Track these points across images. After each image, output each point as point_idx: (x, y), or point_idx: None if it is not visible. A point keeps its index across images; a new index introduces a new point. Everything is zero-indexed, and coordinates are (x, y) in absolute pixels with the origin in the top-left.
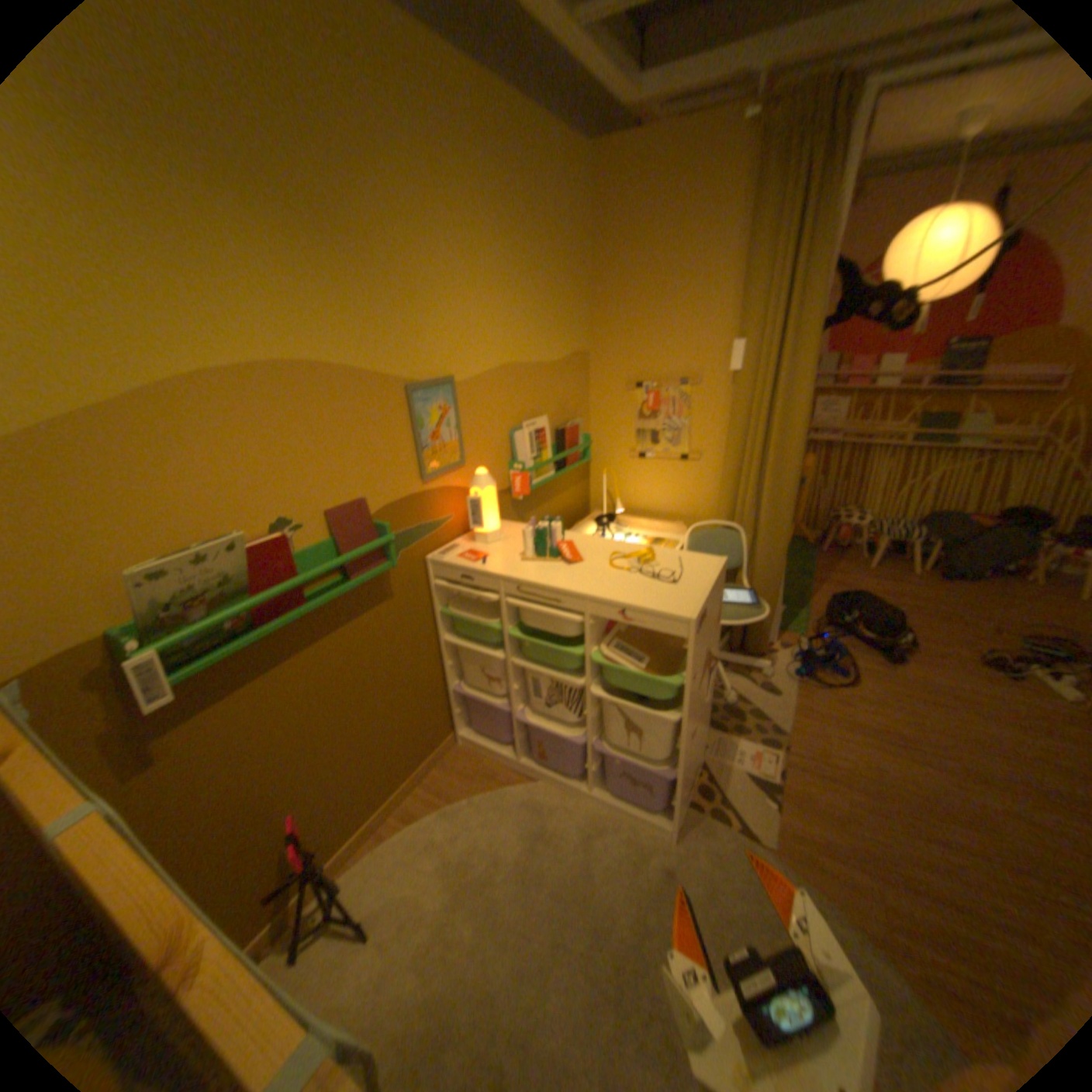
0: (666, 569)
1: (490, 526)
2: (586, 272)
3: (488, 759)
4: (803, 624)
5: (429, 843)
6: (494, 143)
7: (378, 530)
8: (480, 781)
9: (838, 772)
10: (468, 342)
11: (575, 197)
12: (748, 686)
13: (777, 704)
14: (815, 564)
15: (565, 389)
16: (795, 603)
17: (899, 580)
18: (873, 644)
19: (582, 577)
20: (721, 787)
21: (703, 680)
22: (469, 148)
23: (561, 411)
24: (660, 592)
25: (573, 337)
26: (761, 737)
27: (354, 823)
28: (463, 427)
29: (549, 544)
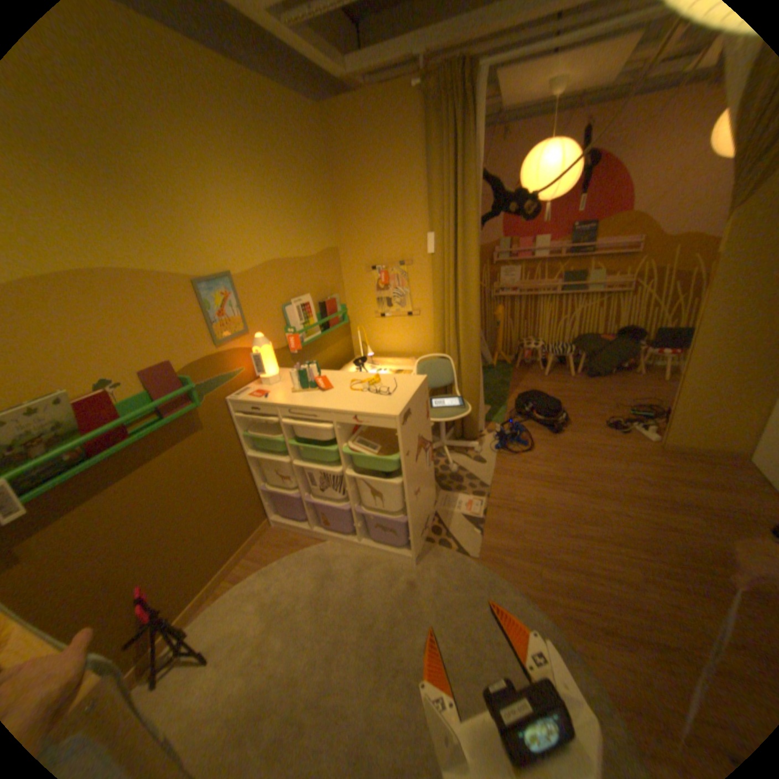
0: (386, 387)
1: (270, 372)
2: (326, 193)
3: (291, 533)
4: (500, 416)
5: (250, 594)
6: (239, 108)
7: (181, 382)
8: (286, 548)
9: (518, 505)
10: (238, 247)
11: (310, 142)
12: (464, 460)
13: (482, 469)
14: (510, 377)
15: (322, 275)
16: (496, 403)
17: (561, 381)
18: (543, 423)
19: (330, 399)
20: (445, 526)
21: (417, 456)
22: (218, 113)
23: (321, 290)
24: (379, 401)
25: (323, 238)
26: (471, 491)
27: (193, 590)
28: (242, 306)
29: (310, 380)
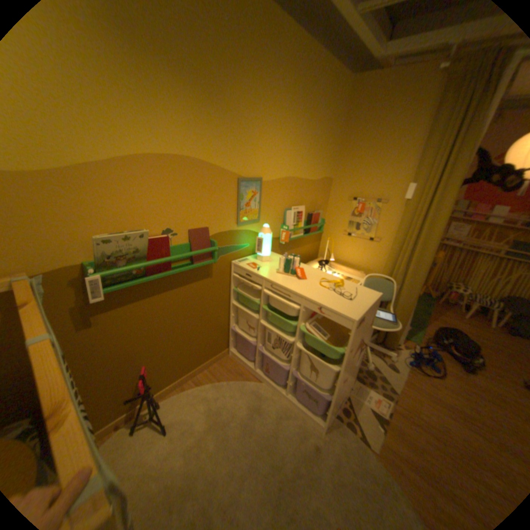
0: (348, 292)
1: (264, 253)
2: (338, 139)
3: (241, 366)
4: (419, 339)
5: (204, 398)
6: (304, 69)
7: (210, 244)
8: (234, 375)
9: (422, 423)
10: (272, 163)
11: (340, 101)
12: (381, 364)
13: (395, 377)
14: (433, 309)
15: (316, 195)
16: (417, 327)
17: (481, 328)
18: (458, 359)
19: (303, 287)
20: (355, 412)
21: (355, 354)
22: (291, 70)
23: (312, 205)
24: (341, 303)
25: (325, 170)
26: (382, 392)
27: (172, 379)
28: (261, 203)
29: (291, 267)
